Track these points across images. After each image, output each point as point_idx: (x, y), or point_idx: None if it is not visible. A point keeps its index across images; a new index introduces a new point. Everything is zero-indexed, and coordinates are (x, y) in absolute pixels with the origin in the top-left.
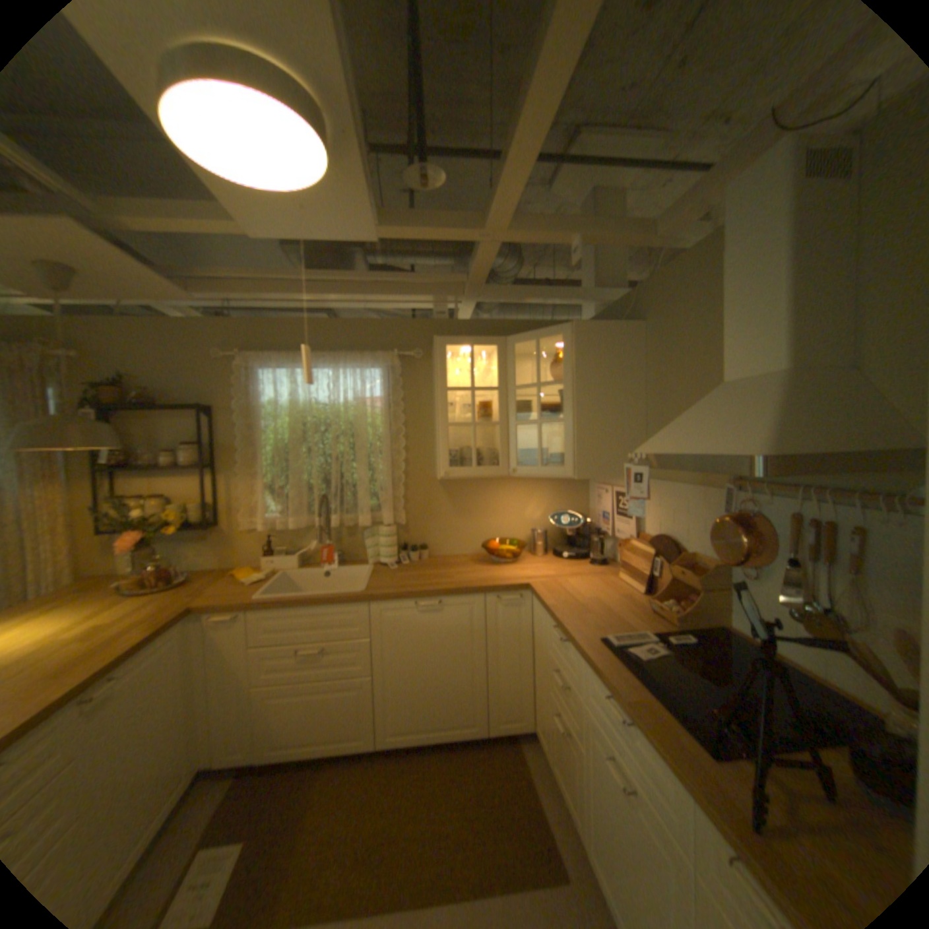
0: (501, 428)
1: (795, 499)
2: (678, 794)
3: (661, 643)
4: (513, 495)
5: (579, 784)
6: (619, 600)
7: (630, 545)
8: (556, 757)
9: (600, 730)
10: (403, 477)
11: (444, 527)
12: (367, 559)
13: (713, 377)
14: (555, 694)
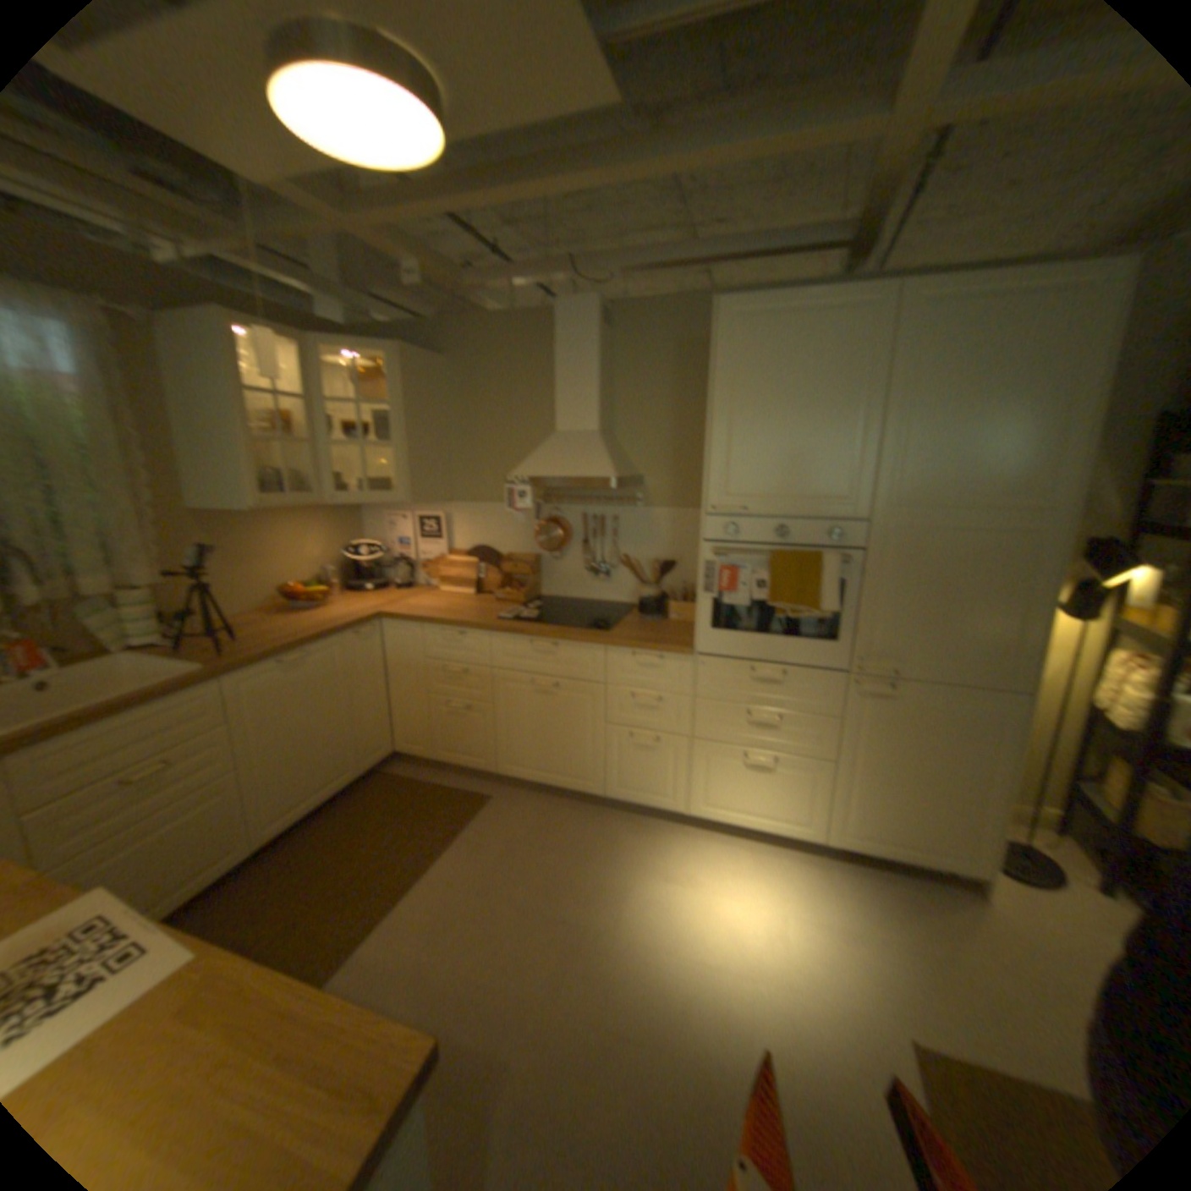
0: (300, 449)
1: (581, 507)
2: (594, 659)
3: (528, 611)
4: (292, 533)
5: (485, 735)
6: (466, 603)
7: (447, 563)
8: (444, 743)
9: (515, 676)
10: (144, 517)
11: (213, 585)
12: (92, 655)
13: (521, 425)
14: (440, 692)
